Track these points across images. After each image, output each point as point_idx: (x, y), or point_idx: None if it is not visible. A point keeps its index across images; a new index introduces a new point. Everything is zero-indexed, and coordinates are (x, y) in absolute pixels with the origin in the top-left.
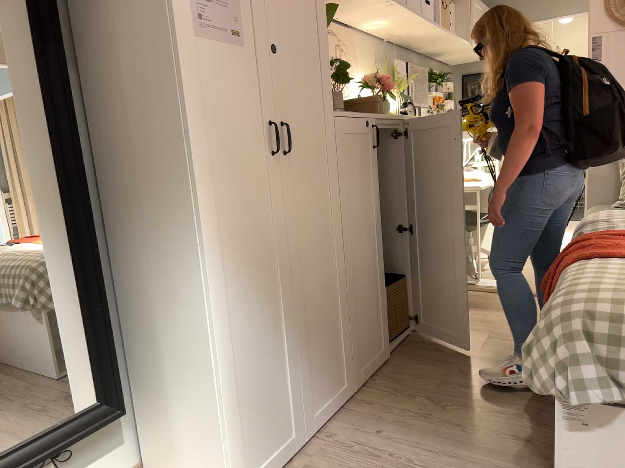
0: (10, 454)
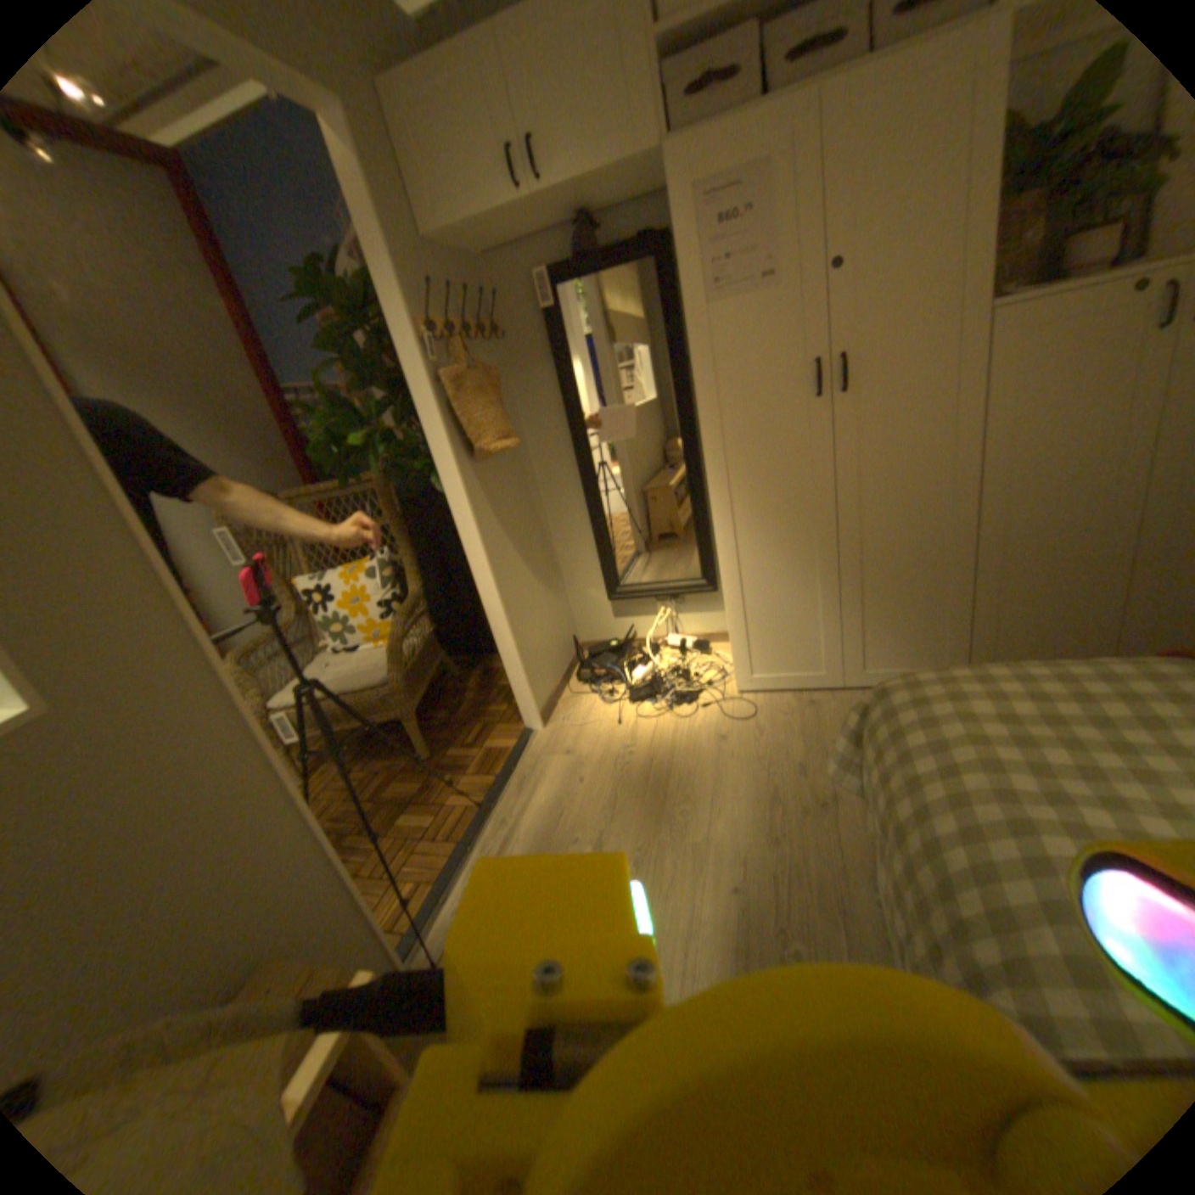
0: (645, 585)
